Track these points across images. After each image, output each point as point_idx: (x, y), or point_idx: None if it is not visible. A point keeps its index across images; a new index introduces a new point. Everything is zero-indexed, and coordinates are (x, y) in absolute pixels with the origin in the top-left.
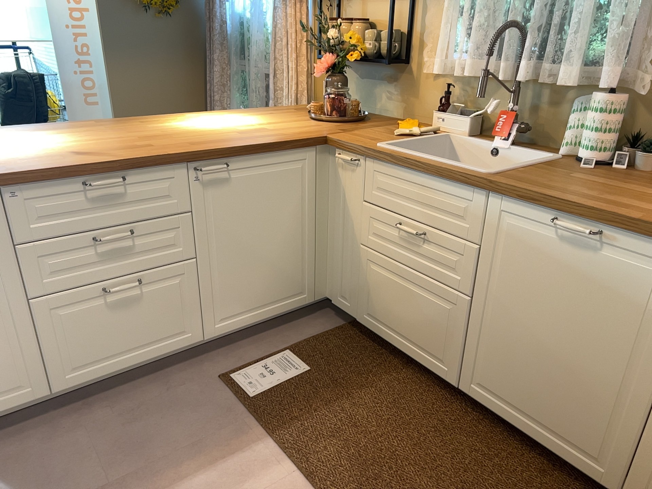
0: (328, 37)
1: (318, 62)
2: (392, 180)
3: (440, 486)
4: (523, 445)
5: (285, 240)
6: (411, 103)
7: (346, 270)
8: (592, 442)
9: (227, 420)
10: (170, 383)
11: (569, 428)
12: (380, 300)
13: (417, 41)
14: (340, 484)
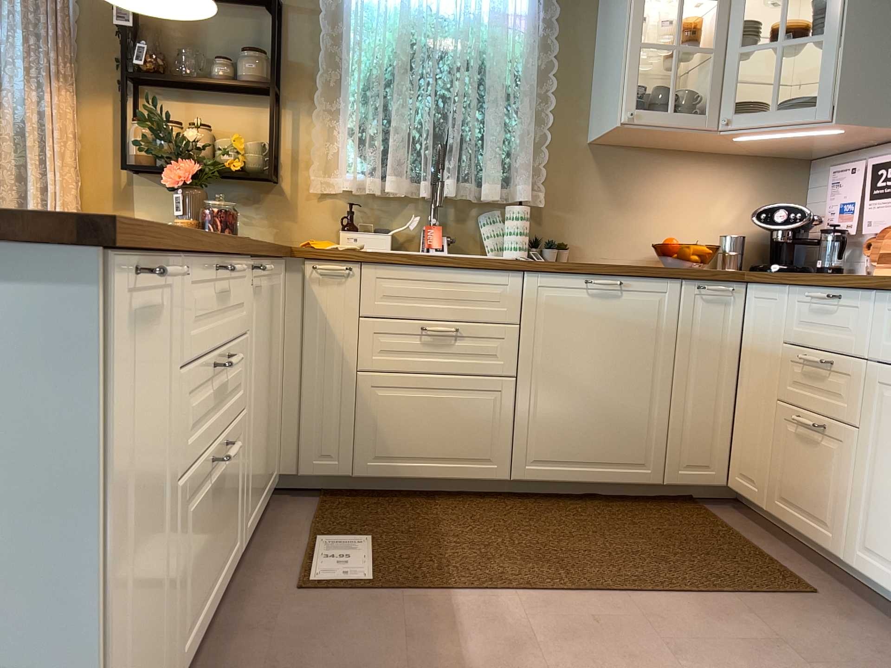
0: (177, 138)
1: (170, 169)
2: (404, 283)
3: (591, 542)
4: (578, 501)
5: (272, 386)
6: (289, 226)
7: (328, 416)
8: (640, 452)
9: (388, 609)
10: (252, 630)
11: (622, 451)
12: (394, 432)
13: (291, 157)
14: (551, 578)
